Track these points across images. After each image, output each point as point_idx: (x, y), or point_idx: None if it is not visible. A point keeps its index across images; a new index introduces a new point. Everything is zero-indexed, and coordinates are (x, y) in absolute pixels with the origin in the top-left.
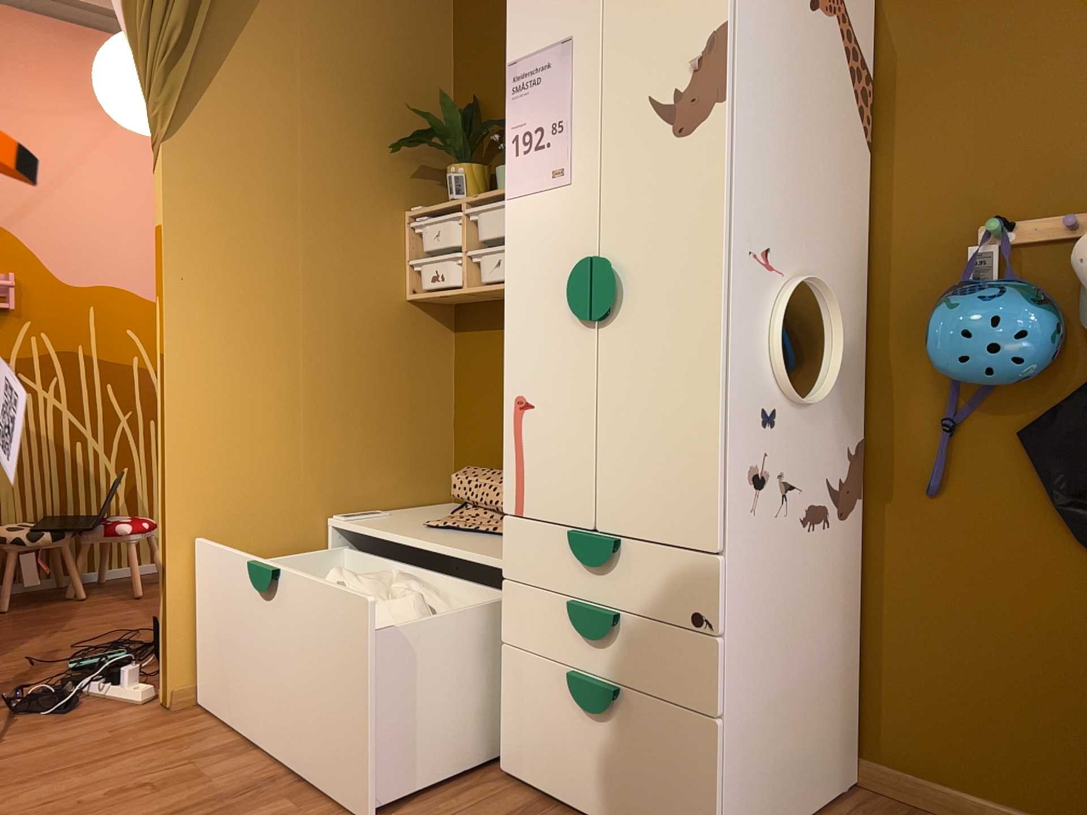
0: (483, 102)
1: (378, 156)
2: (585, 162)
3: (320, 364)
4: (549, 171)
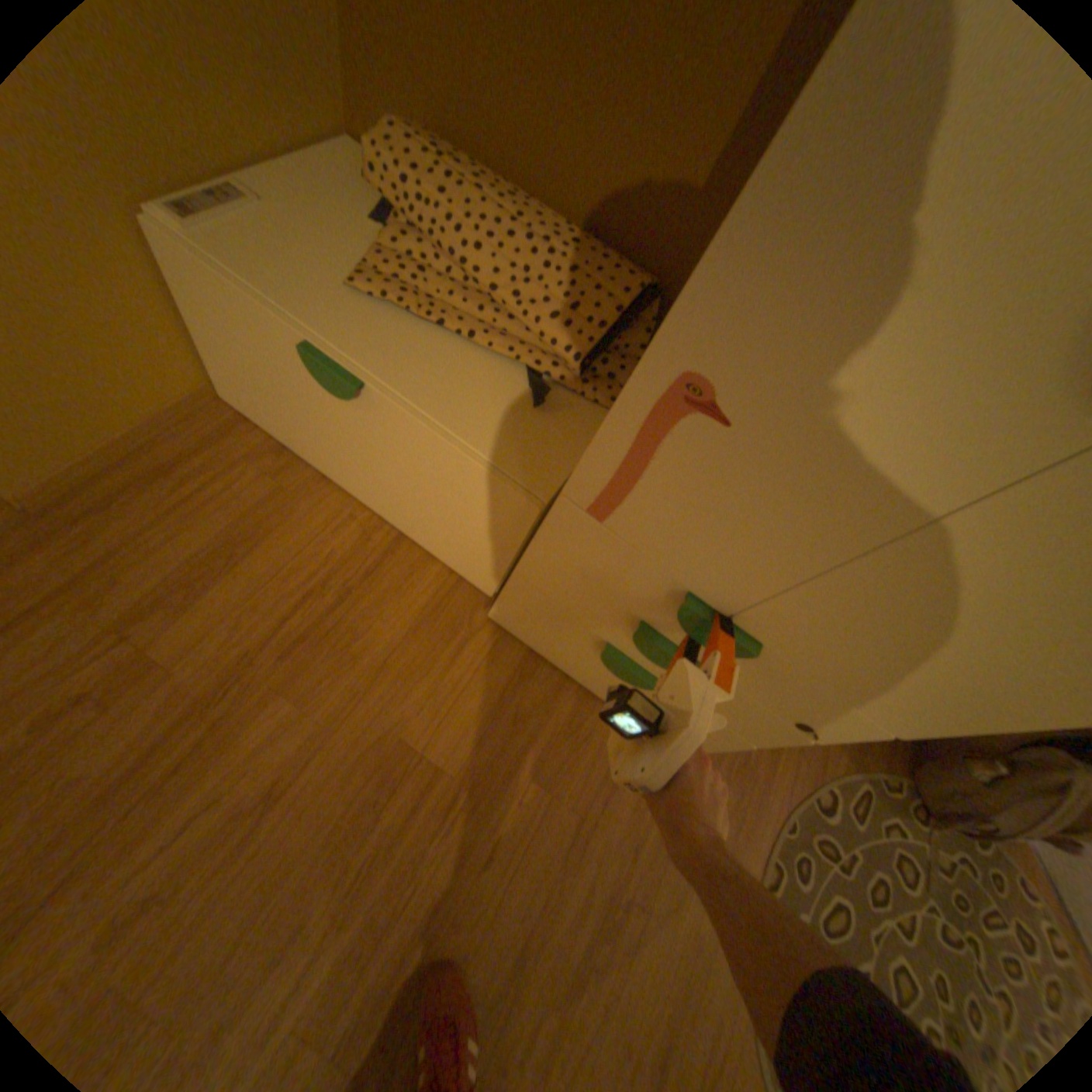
0: None
1: None
2: None
3: None
4: None
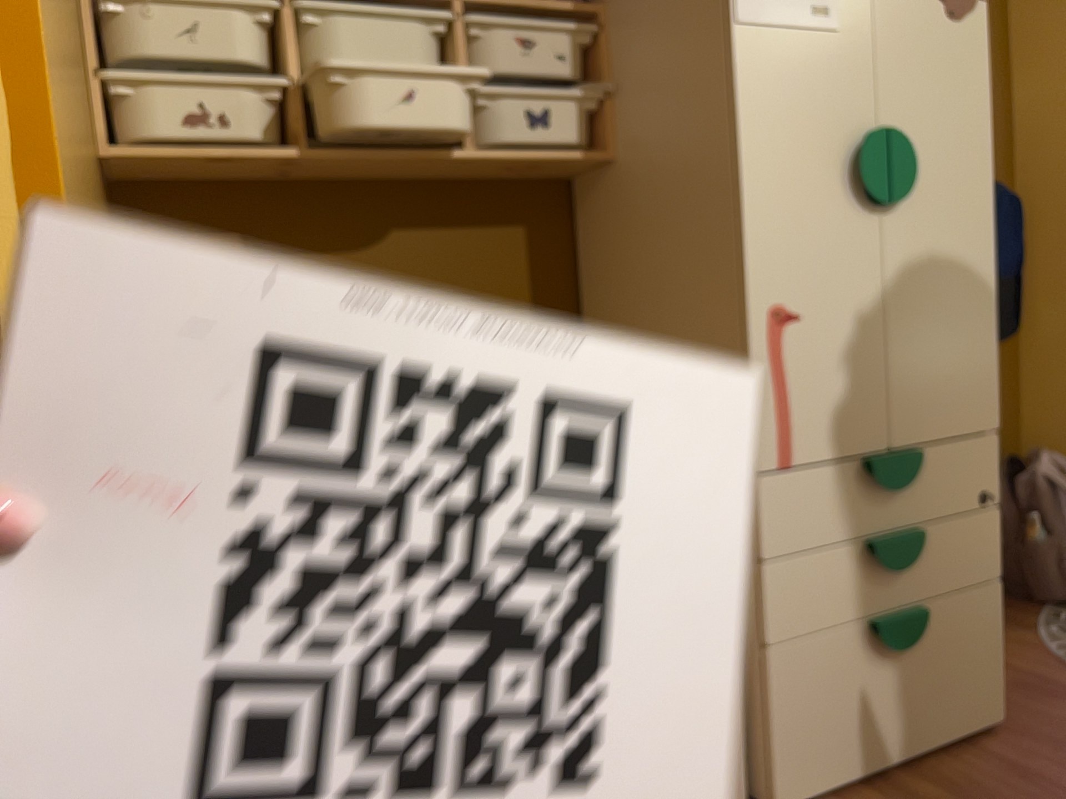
0: None
1: None
2: (857, 7)
3: None
4: (809, 3)
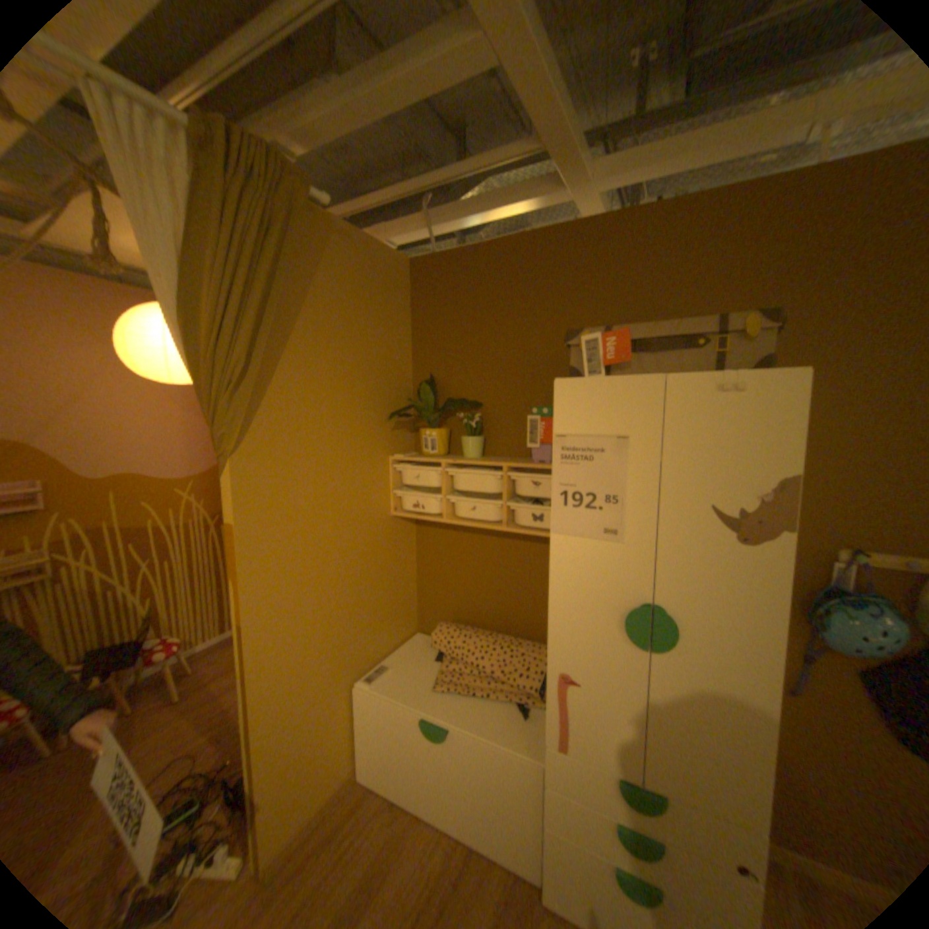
0: (438, 378)
1: (373, 422)
2: (640, 532)
3: (345, 582)
4: (602, 528)
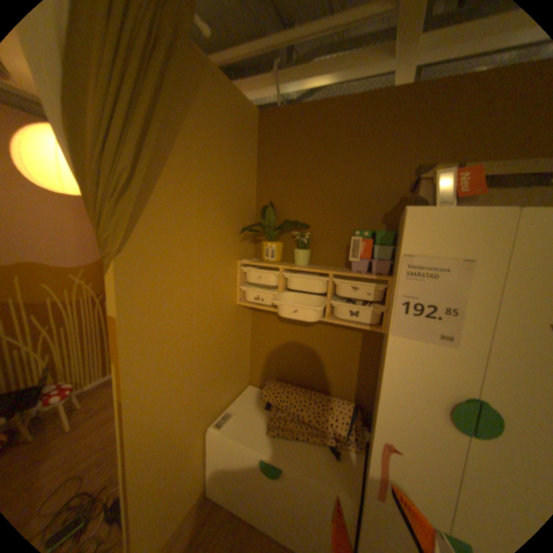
0: (276, 204)
1: (228, 234)
2: (476, 341)
3: (204, 355)
4: (439, 334)
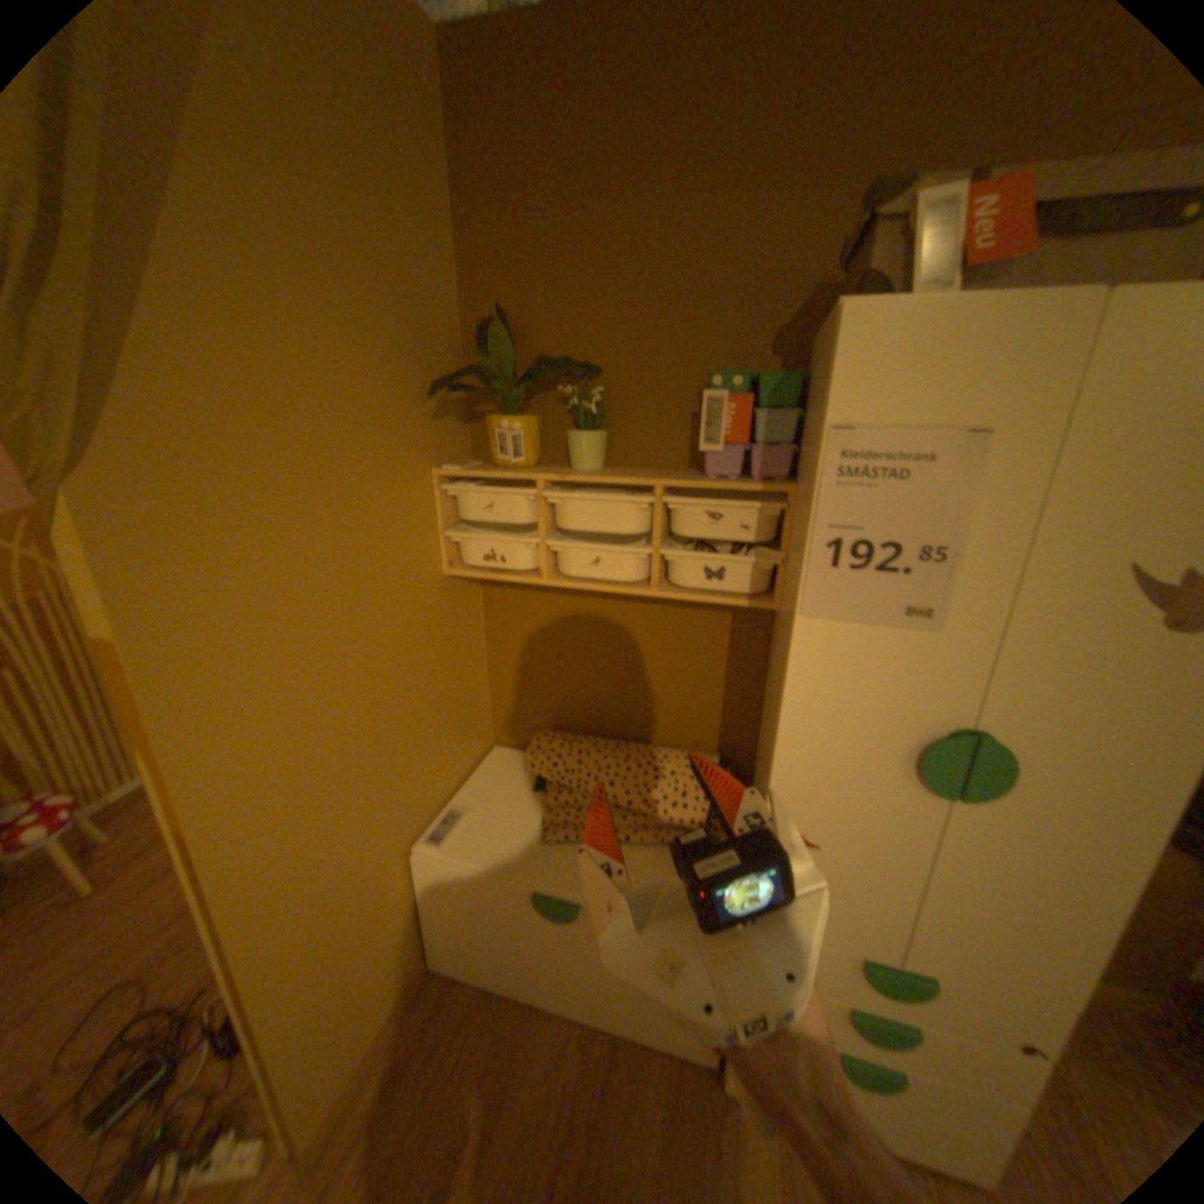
0: (513, 315)
1: (396, 398)
2: (978, 612)
3: (379, 699)
4: (902, 605)
